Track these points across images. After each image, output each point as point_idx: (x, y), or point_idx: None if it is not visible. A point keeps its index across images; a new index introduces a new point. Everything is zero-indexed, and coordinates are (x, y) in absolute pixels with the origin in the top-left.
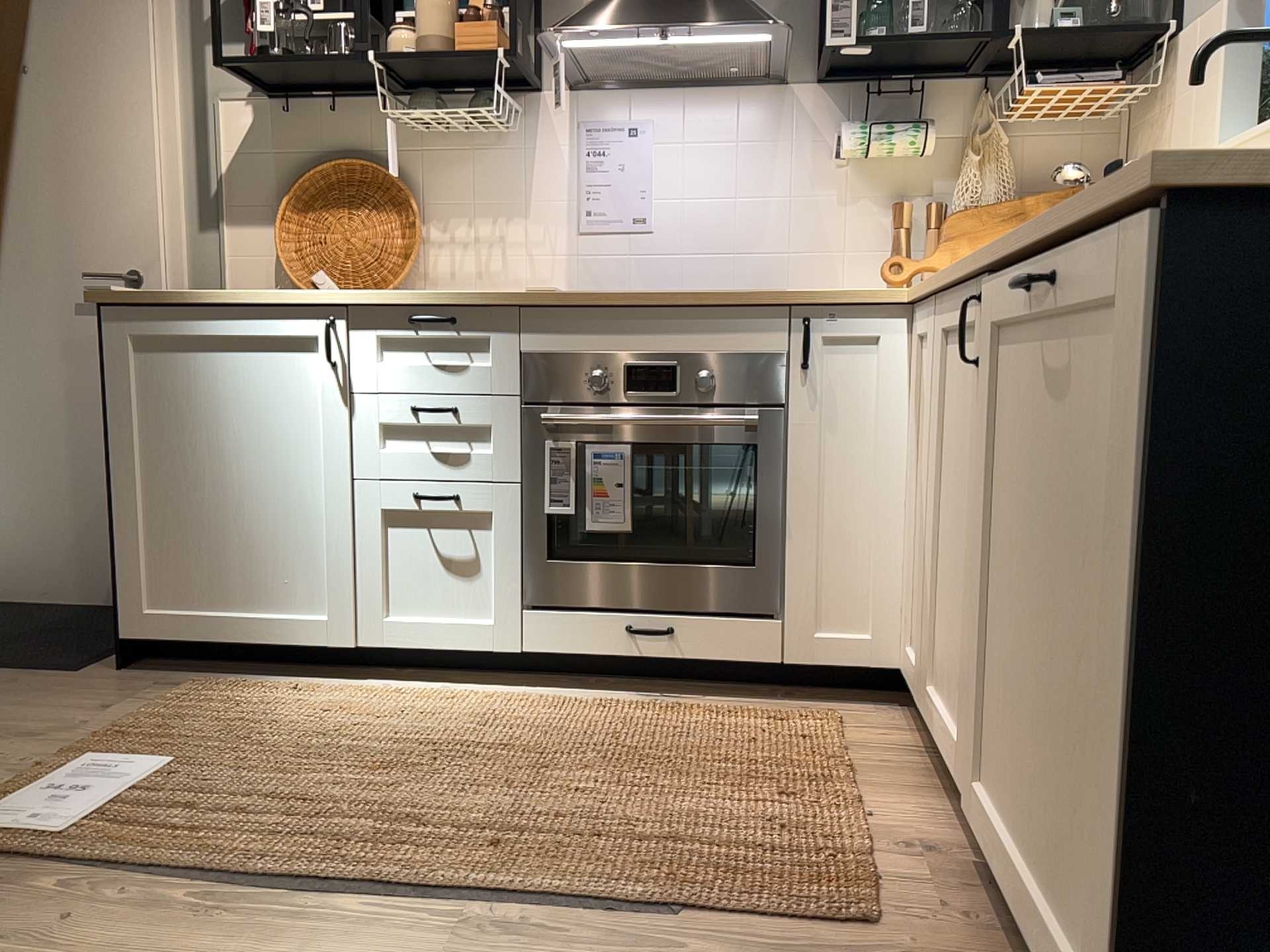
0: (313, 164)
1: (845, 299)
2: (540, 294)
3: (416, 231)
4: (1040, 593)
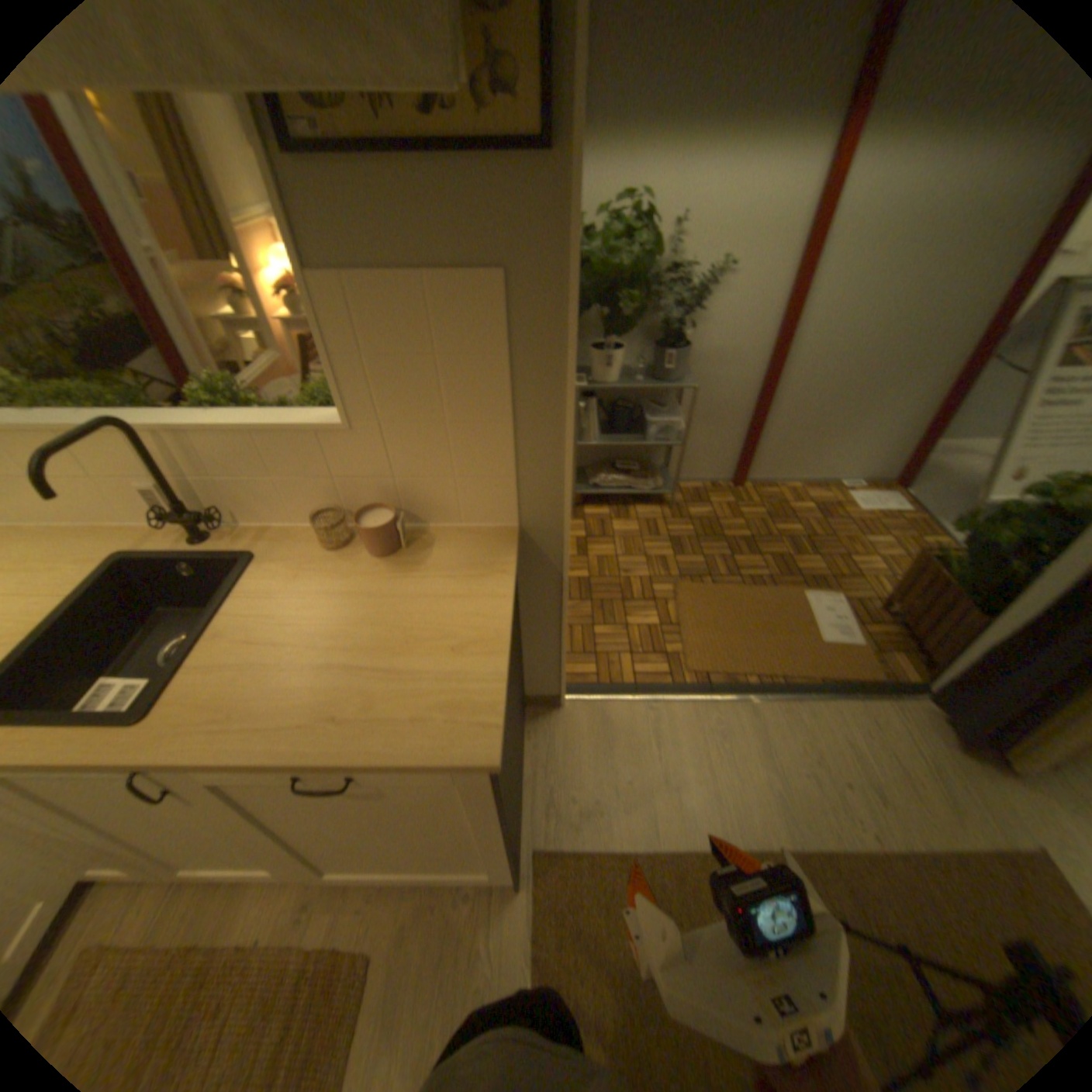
0: None
1: None
2: None
3: None
4: (351, 835)
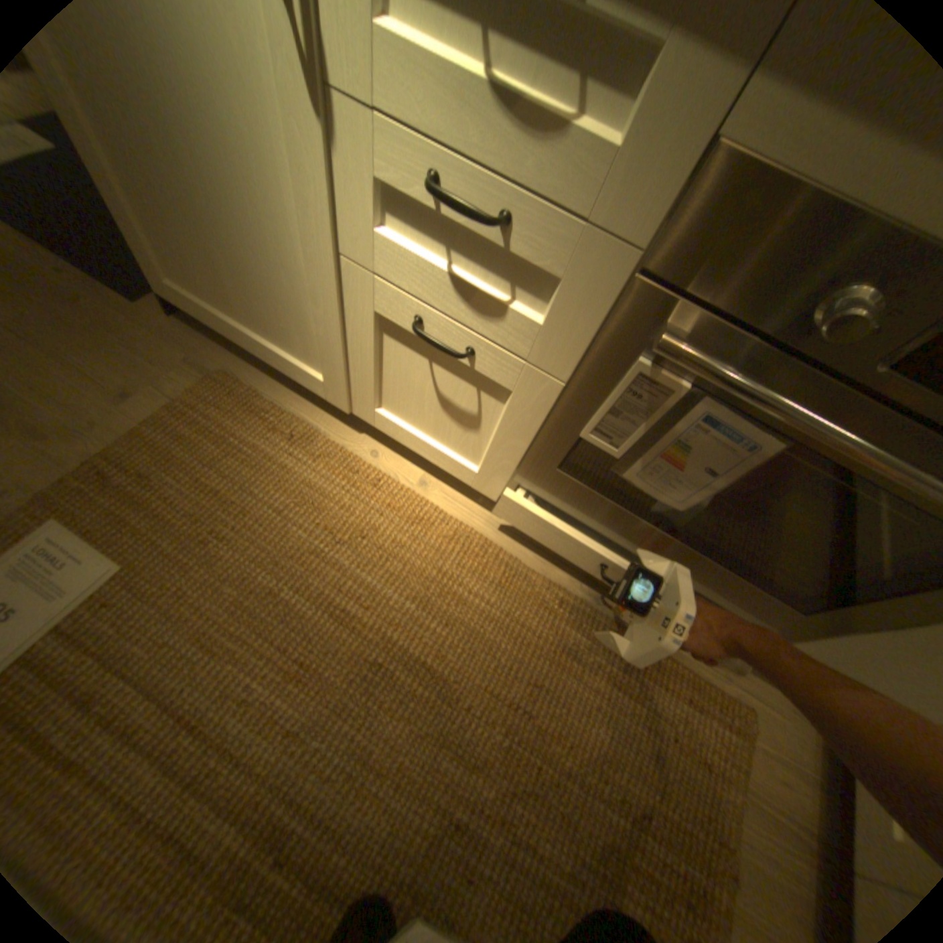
0: None
1: None
2: None
3: None
4: None
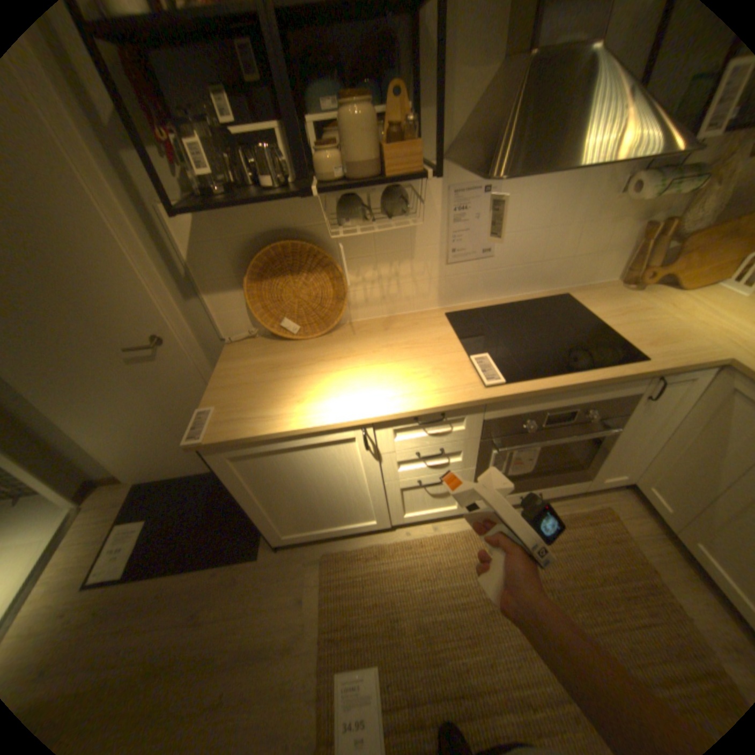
0: (253, 241)
1: (691, 367)
2: (504, 395)
3: (345, 284)
4: None
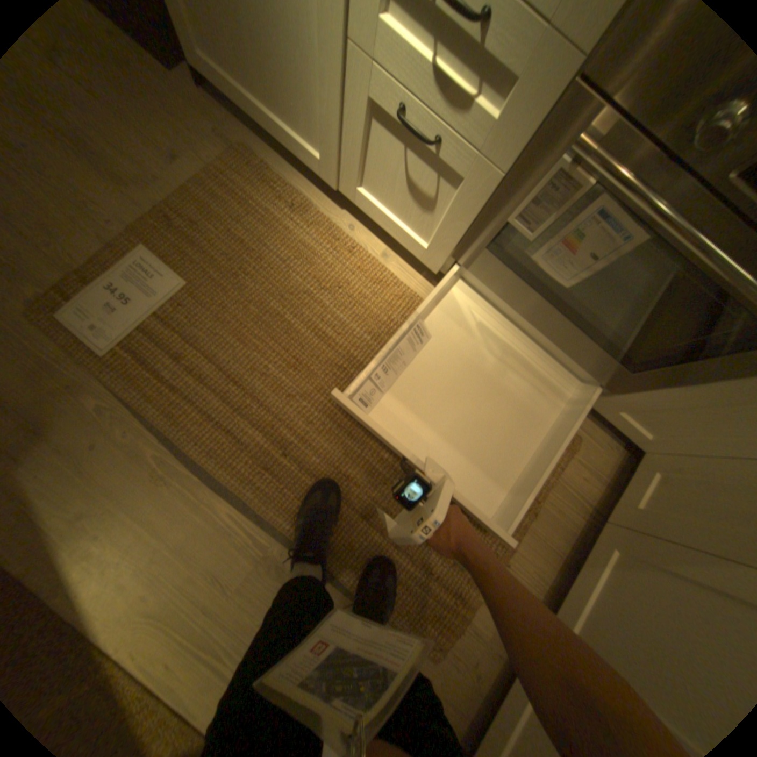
0: None
1: None
2: None
3: None
4: None
